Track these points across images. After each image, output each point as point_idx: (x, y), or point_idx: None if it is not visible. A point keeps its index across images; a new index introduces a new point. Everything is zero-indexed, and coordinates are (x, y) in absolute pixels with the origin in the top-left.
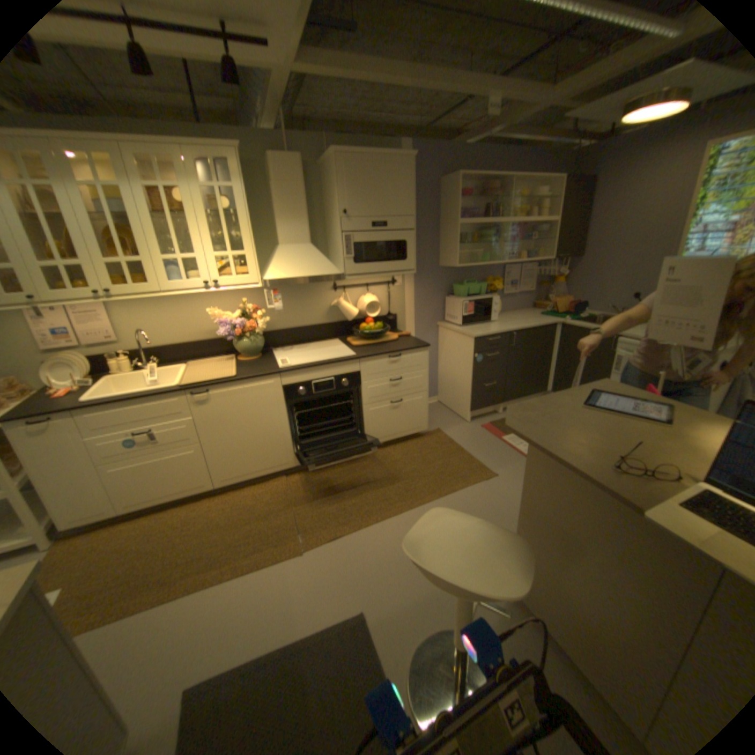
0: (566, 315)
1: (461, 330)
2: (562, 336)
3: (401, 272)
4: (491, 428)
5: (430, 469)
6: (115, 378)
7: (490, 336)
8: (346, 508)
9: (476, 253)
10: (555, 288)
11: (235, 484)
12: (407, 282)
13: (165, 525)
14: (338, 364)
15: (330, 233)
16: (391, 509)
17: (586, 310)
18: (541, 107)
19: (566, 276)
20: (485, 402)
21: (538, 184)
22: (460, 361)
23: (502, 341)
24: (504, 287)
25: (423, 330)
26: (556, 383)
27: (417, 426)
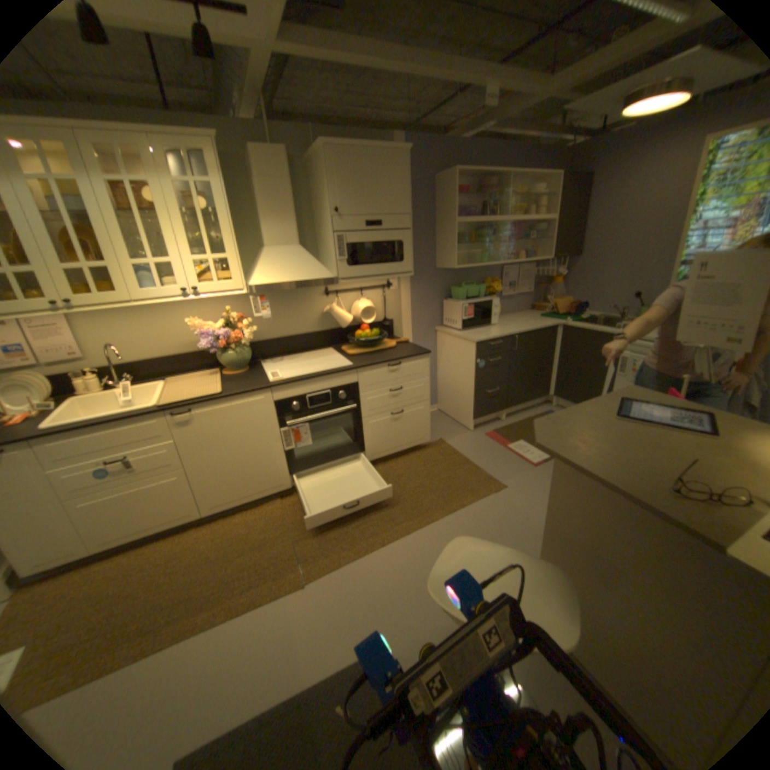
0: (566, 317)
1: (461, 334)
2: (563, 338)
3: (398, 275)
4: (495, 436)
5: (435, 483)
6: (82, 399)
7: (492, 341)
8: (348, 532)
9: (474, 254)
10: (553, 289)
11: (224, 511)
12: (403, 285)
13: (146, 562)
14: (334, 375)
15: (320, 233)
16: (397, 530)
17: (585, 311)
18: (539, 99)
19: (564, 277)
20: (488, 409)
21: (535, 181)
22: (460, 367)
23: (504, 345)
24: (502, 289)
25: (421, 336)
26: (559, 387)
27: (419, 438)
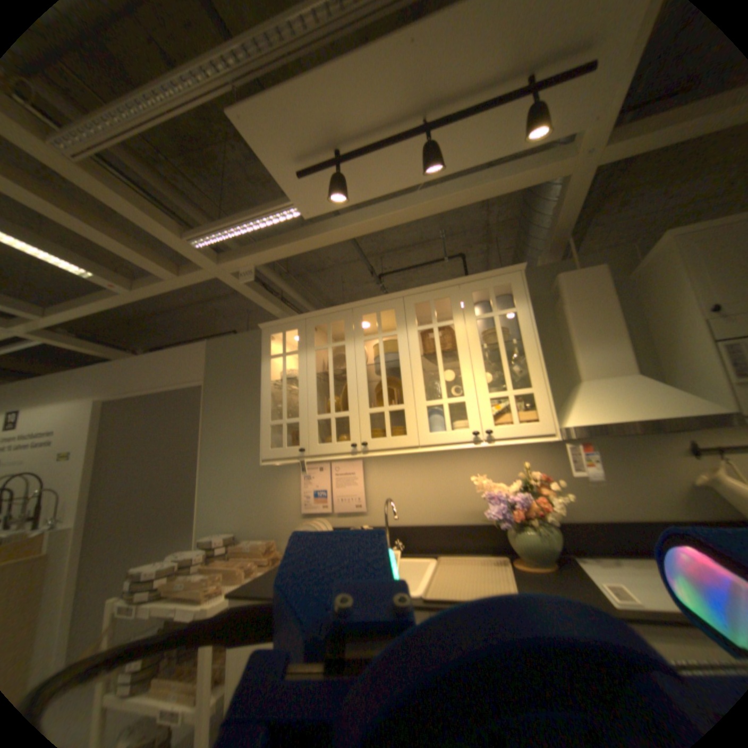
0: None
1: None
2: None
3: None
4: None
5: None
6: None
7: None
8: None
9: None
10: None
11: None
12: None
13: None
14: None
15: (671, 356)
16: None
17: None
18: None
19: None
20: None
21: None
22: None
23: None
24: None
25: None
26: None
27: None
